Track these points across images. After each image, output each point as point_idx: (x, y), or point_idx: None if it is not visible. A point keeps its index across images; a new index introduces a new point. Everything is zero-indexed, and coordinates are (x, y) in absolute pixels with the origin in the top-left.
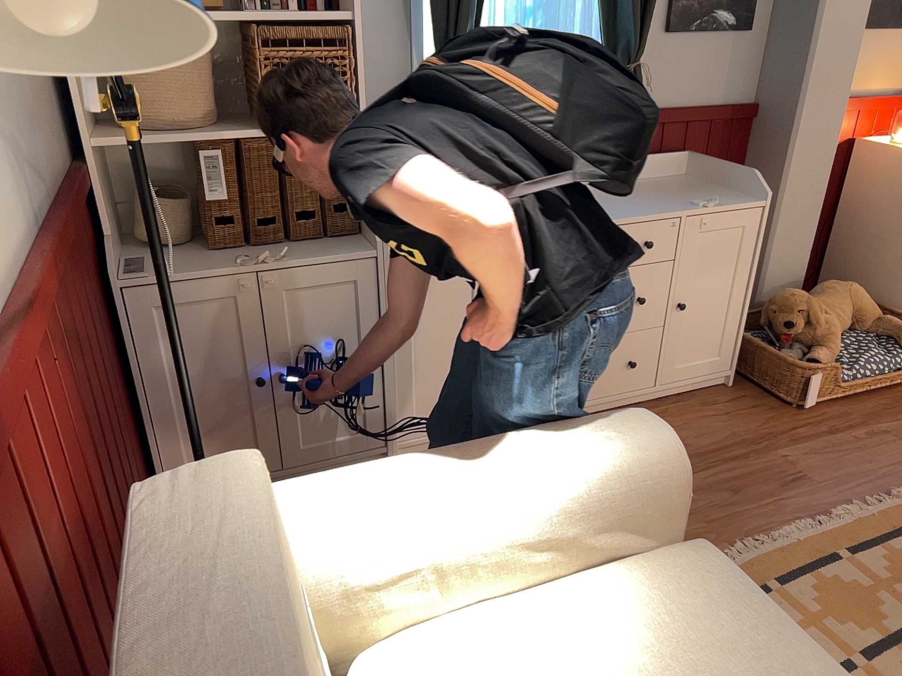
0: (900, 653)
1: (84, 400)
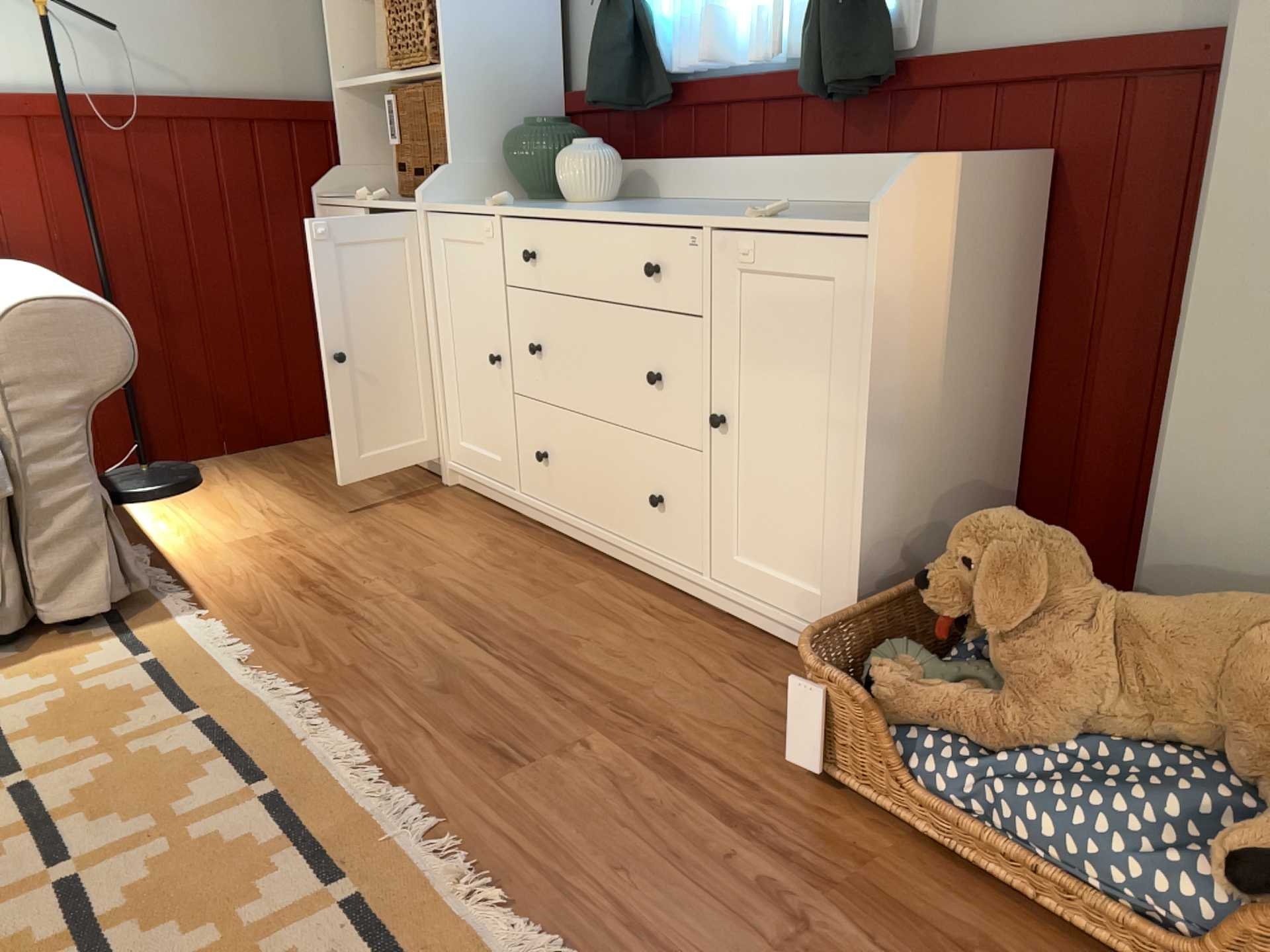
0: (20, 825)
1: (138, 226)
